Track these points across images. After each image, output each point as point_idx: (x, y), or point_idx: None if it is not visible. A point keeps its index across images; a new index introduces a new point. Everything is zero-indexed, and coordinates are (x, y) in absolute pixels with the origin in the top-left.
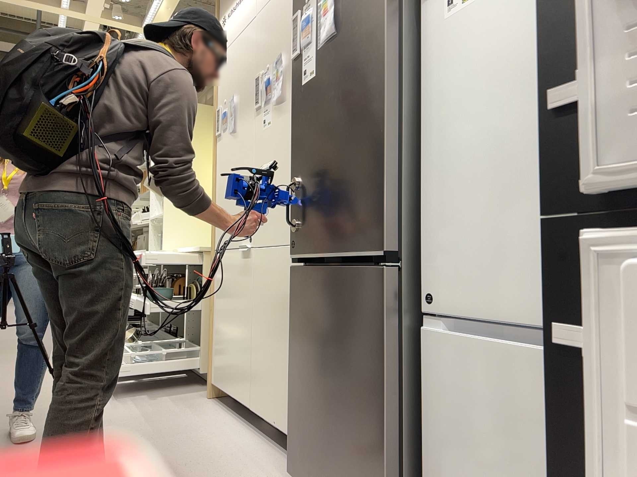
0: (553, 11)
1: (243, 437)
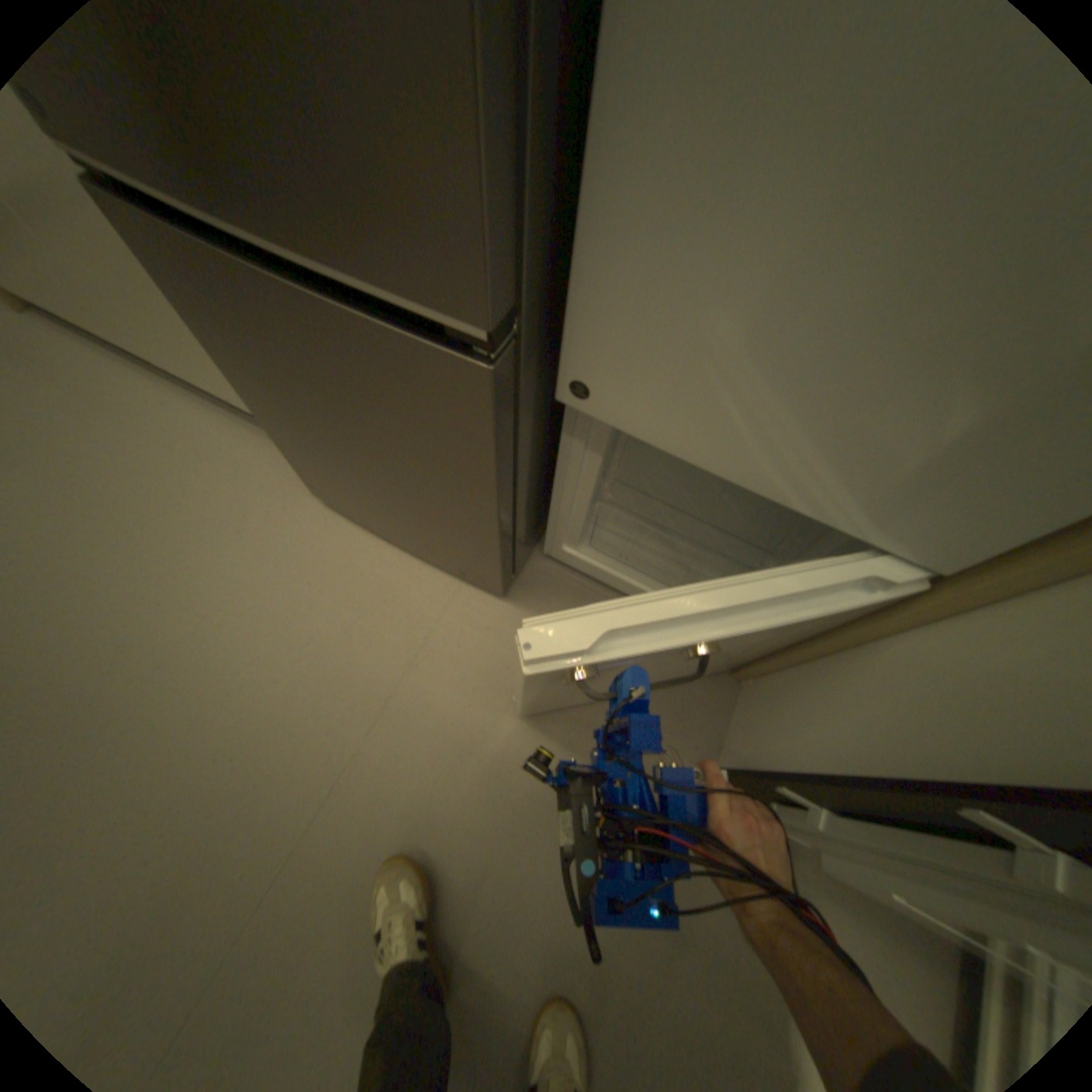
0: None
1: (176, 412)
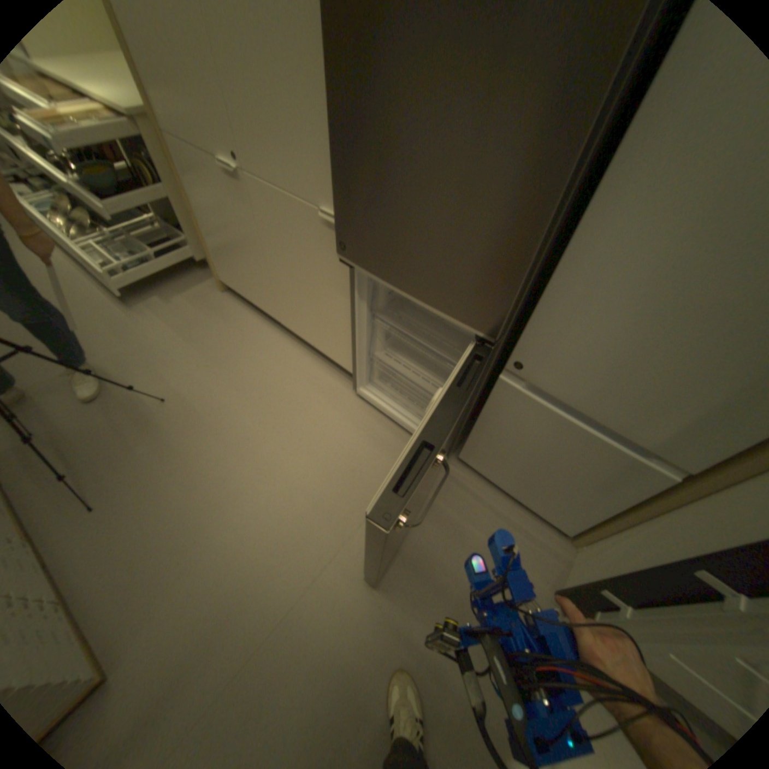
0: None
1: (284, 348)
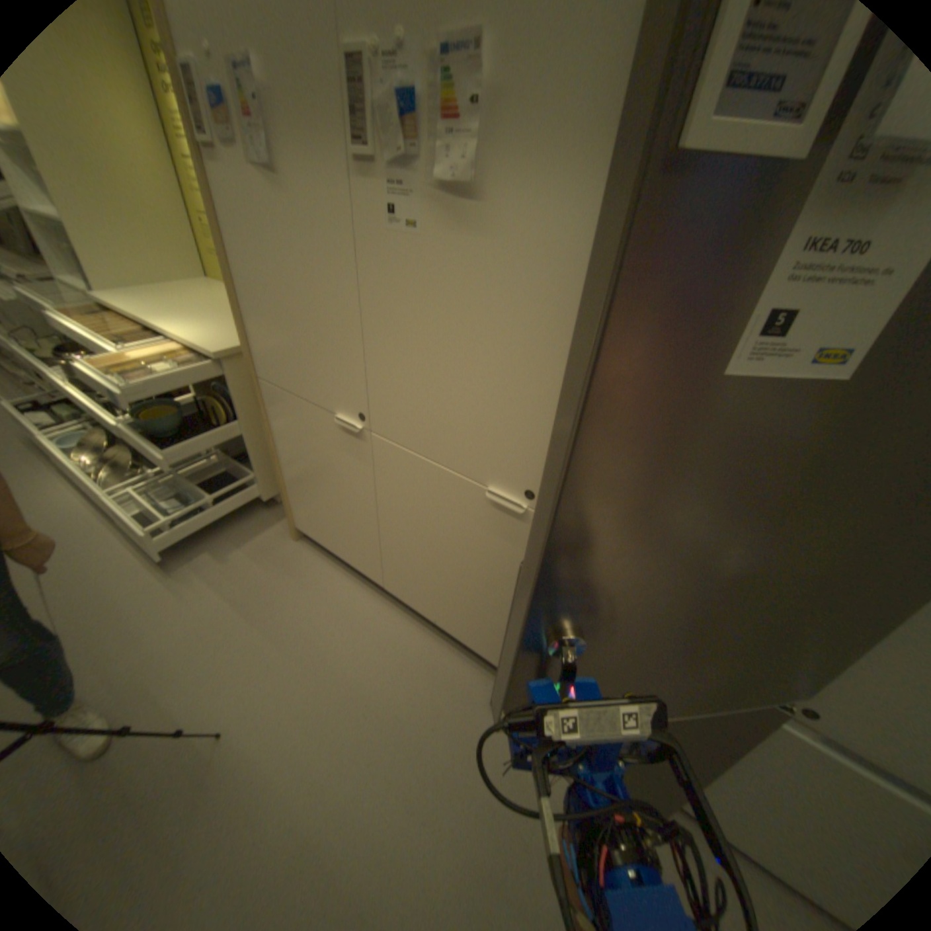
0: None
1: (387, 622)
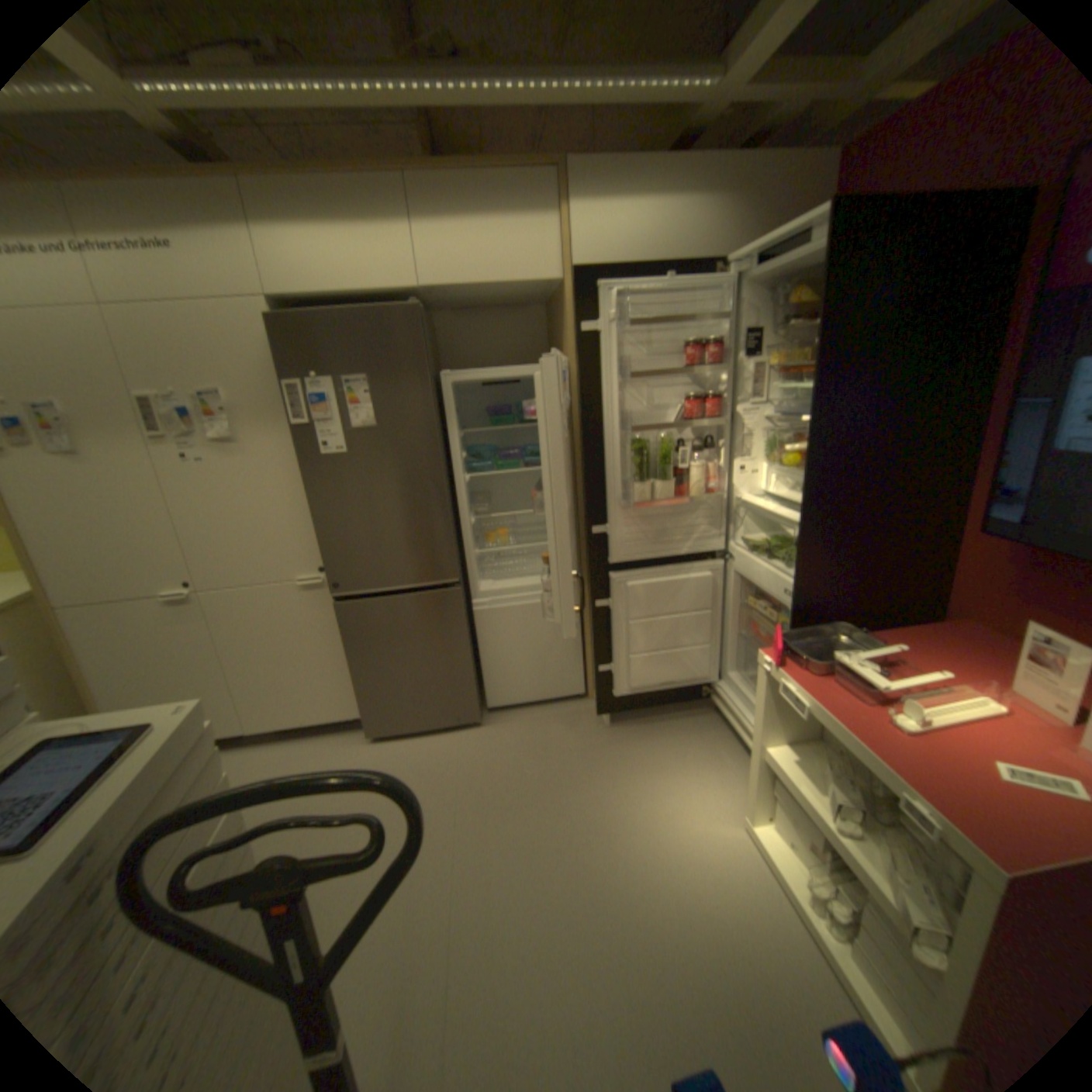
0: (586, 500)
1: (260, 757)
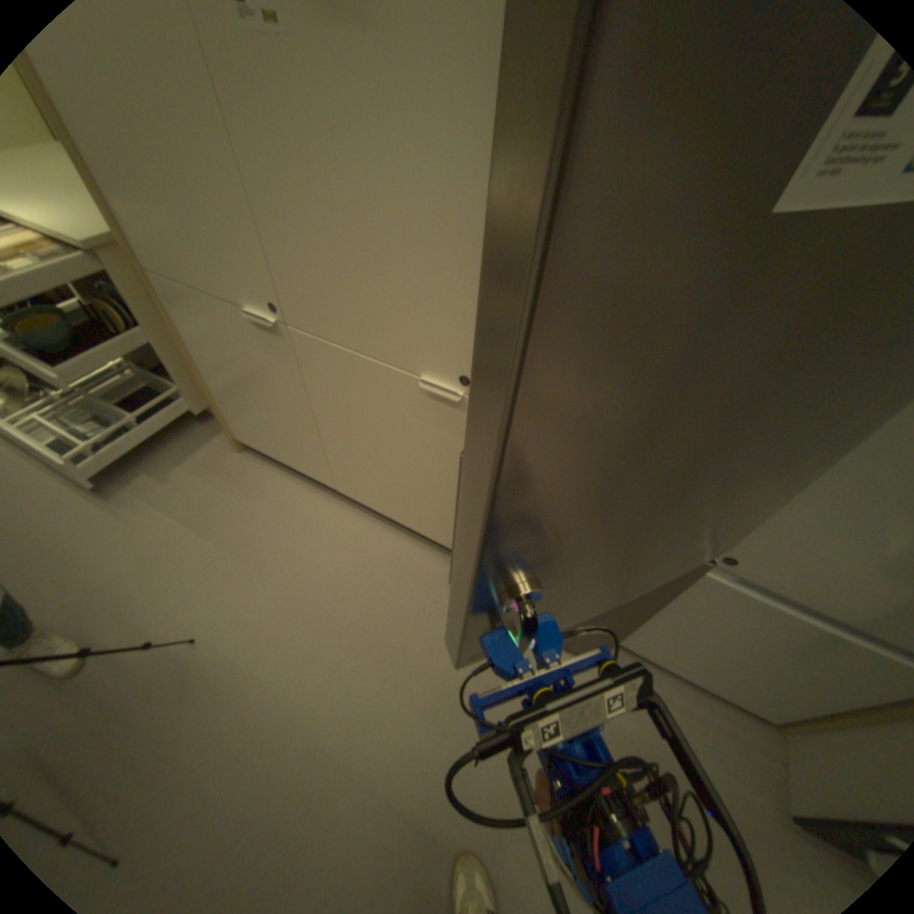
0: None
1: (344, 522)
